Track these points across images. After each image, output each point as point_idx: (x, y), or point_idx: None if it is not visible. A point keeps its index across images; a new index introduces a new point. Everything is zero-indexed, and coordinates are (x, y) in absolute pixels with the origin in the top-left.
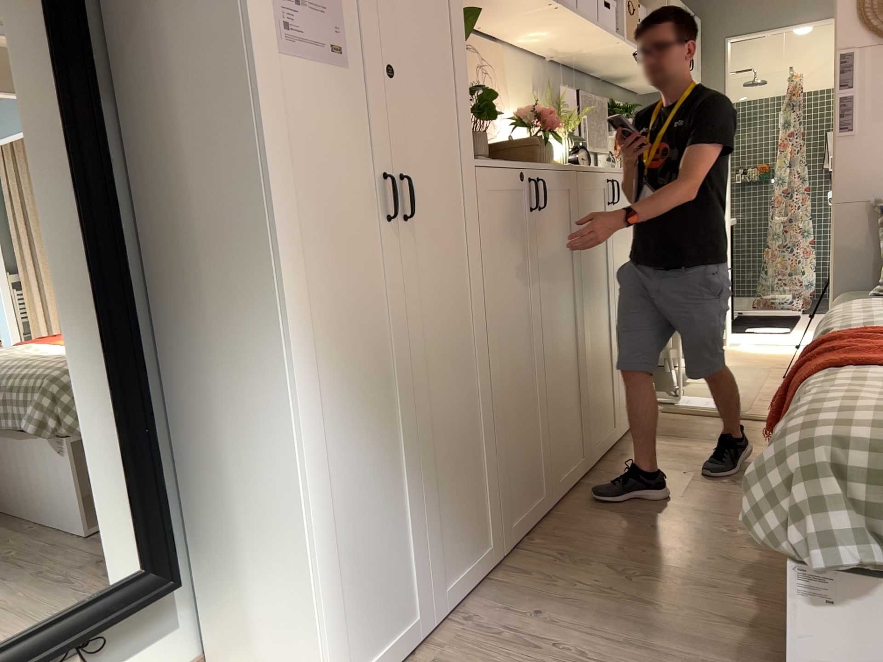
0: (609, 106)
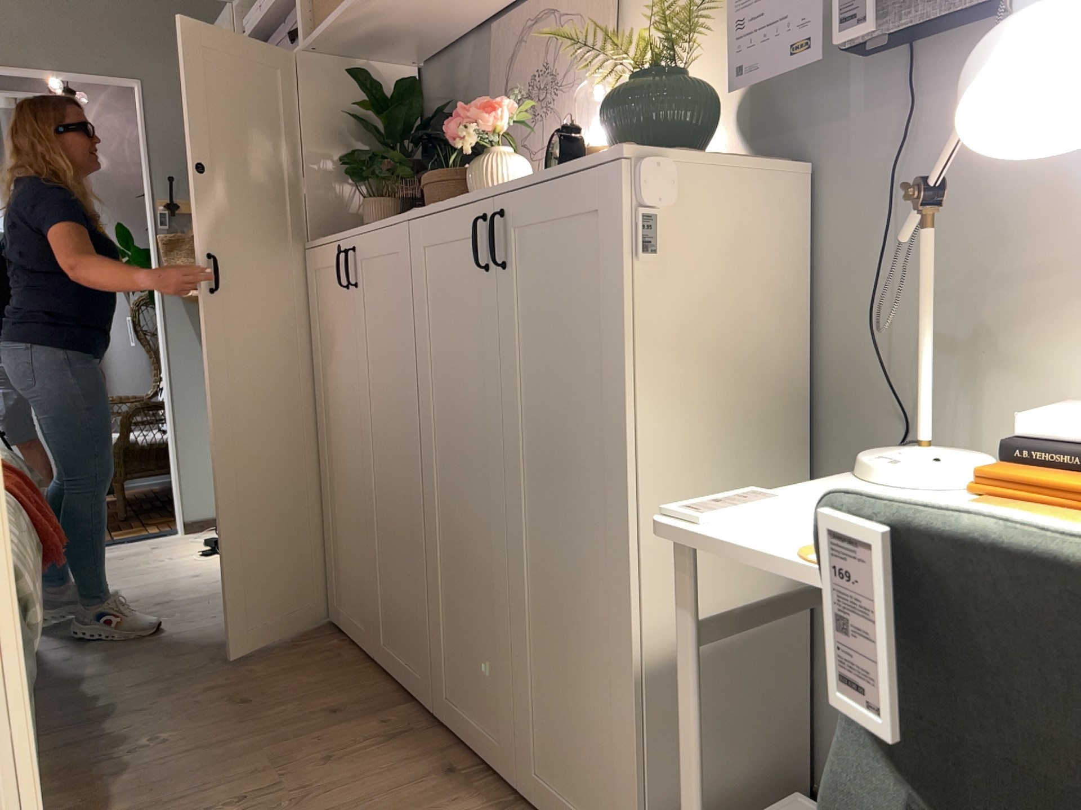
0: None
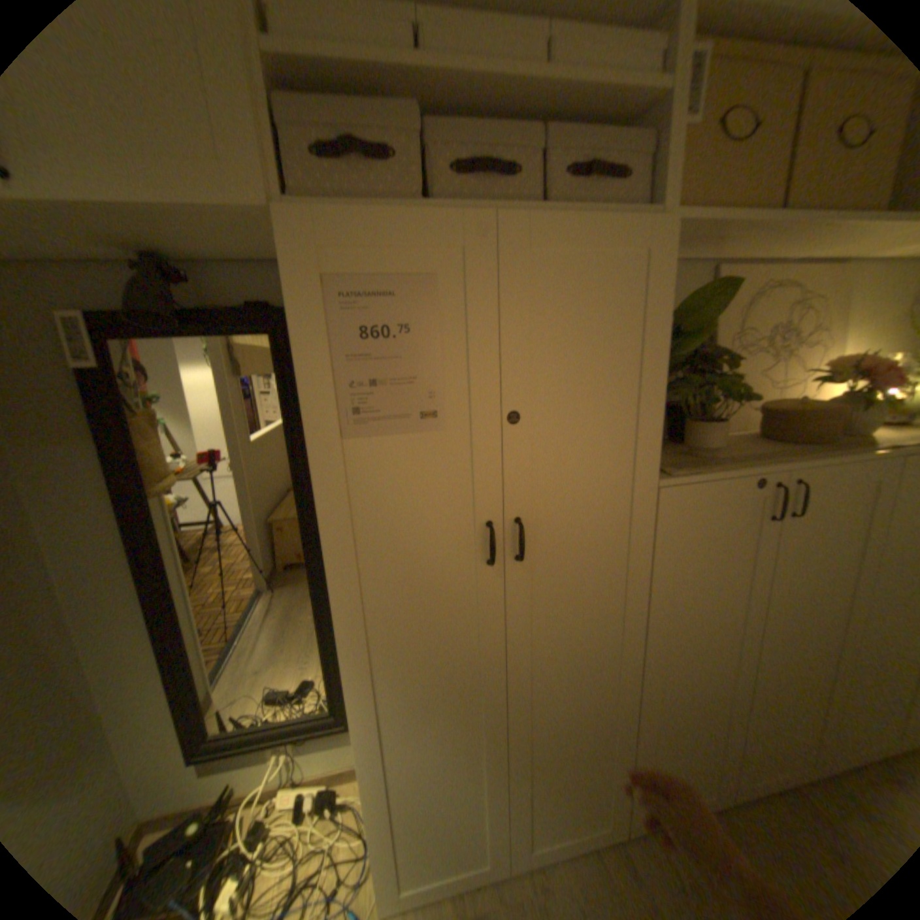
0: None
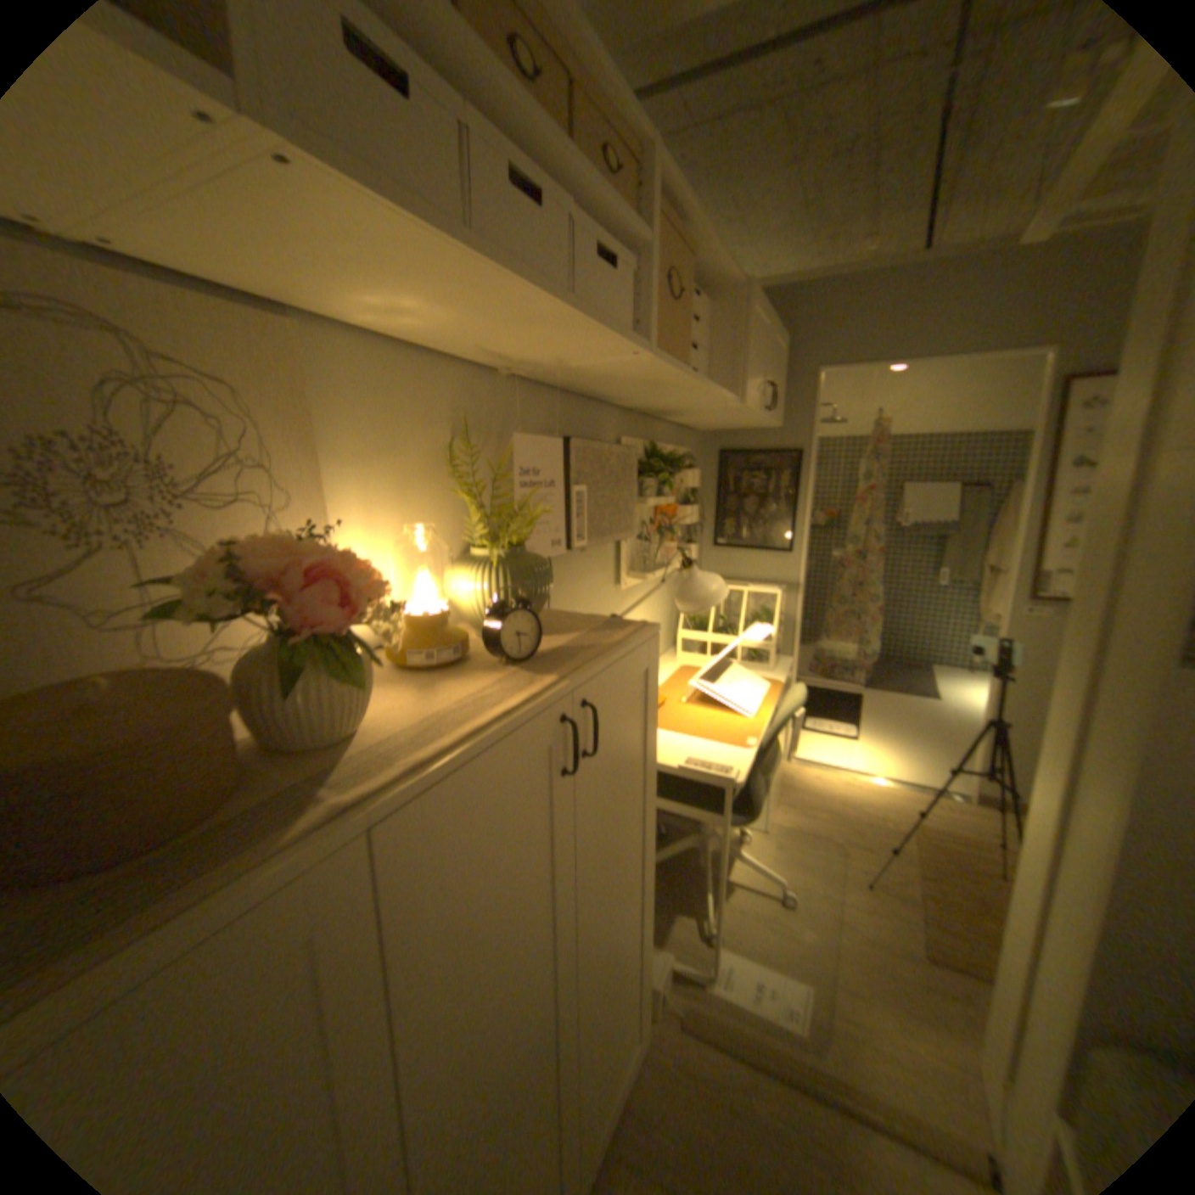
0: (647, 451)
